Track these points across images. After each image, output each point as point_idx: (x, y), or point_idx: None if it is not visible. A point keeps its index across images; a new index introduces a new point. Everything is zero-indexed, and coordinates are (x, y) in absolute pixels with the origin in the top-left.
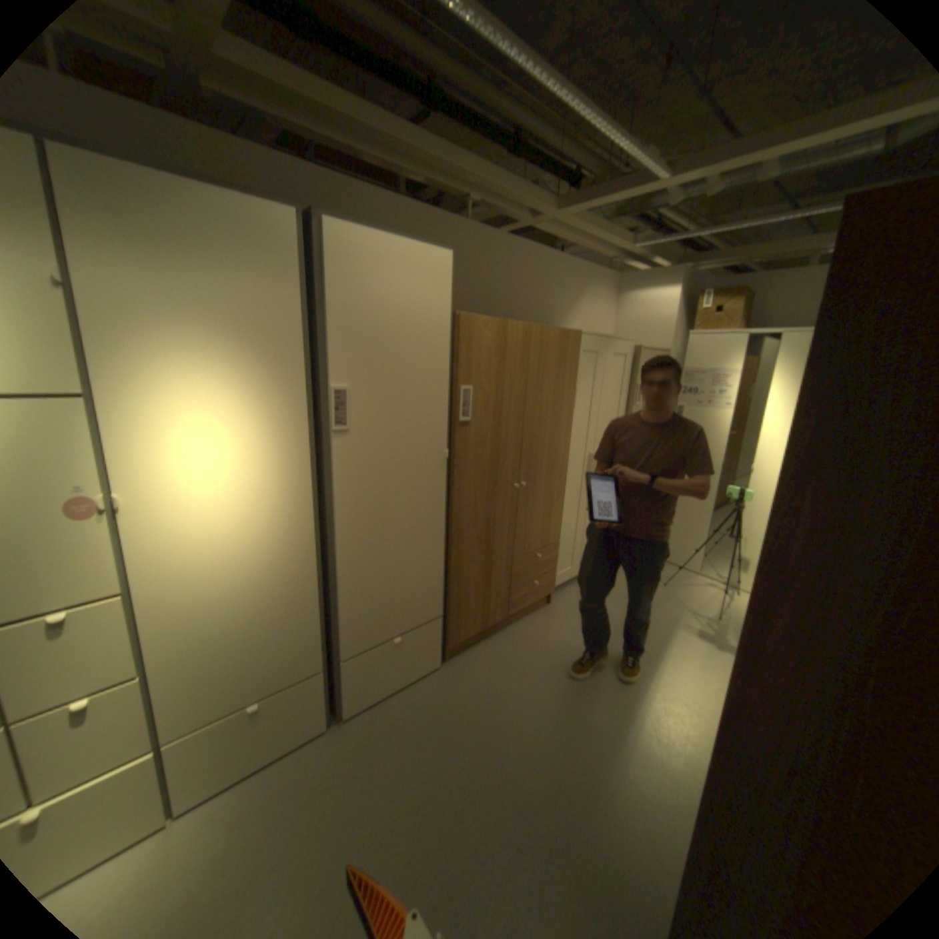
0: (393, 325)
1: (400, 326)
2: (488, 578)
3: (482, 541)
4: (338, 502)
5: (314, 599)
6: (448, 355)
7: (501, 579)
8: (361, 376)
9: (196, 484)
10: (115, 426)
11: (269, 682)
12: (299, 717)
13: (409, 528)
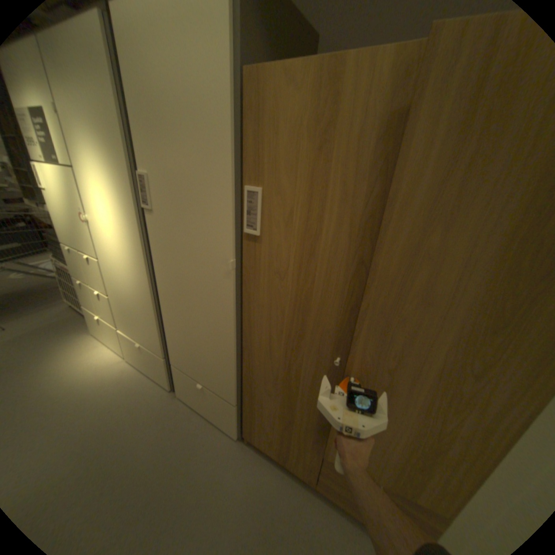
0: (169, 106)
1: (174, 106)
2: (288, 426)
3: (281, 385)
4: (155, 262)
5: (153, 315)
6: (230, 138)
7: (308, 445)
8: (153, 162)
9: (103, 220)
10: (80, 183)
11: (143, 340)
12: (156, 370)
13: (202, 313)
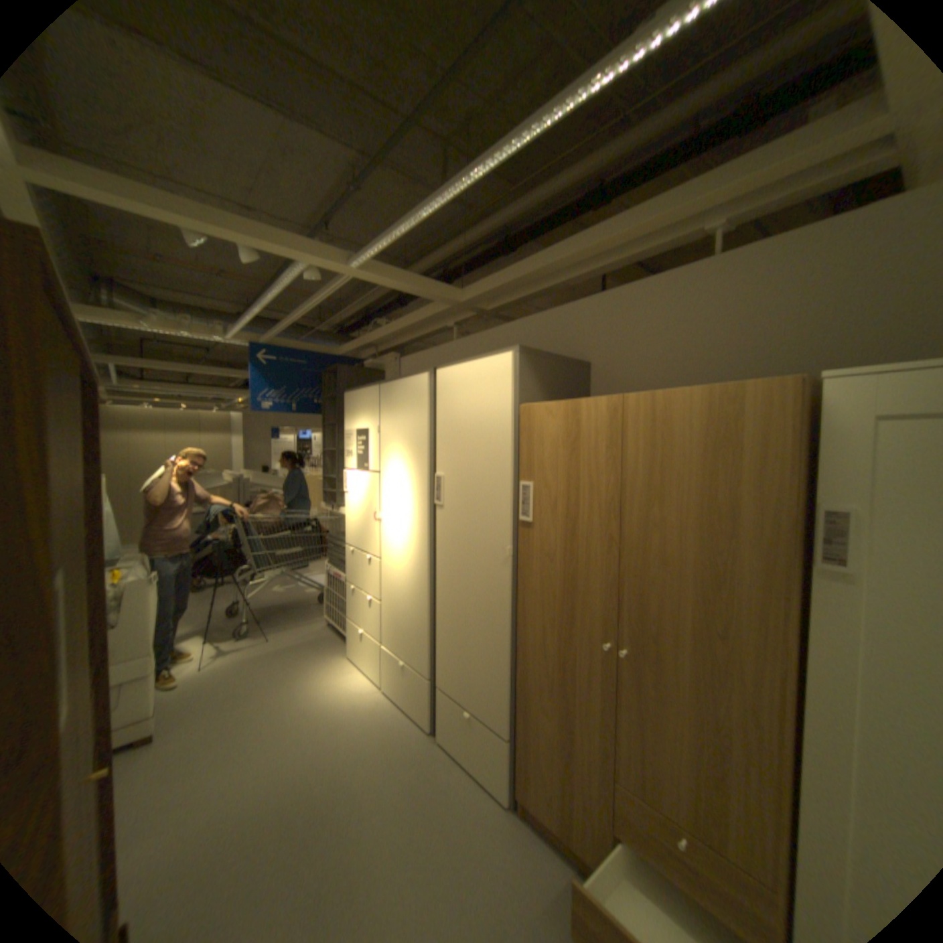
0: (468, 429)
1: (472, 428)
2: (568, 762)
3: (557, 694)
4: (438, 556)
5: (426, 619)
6: (510, 448)
7: (594, 793)
8: (450, 467)
9: (396, 518)
10: (383, 486)
11: (409, 656)
12: (418, 700)
13: (478, 610)
